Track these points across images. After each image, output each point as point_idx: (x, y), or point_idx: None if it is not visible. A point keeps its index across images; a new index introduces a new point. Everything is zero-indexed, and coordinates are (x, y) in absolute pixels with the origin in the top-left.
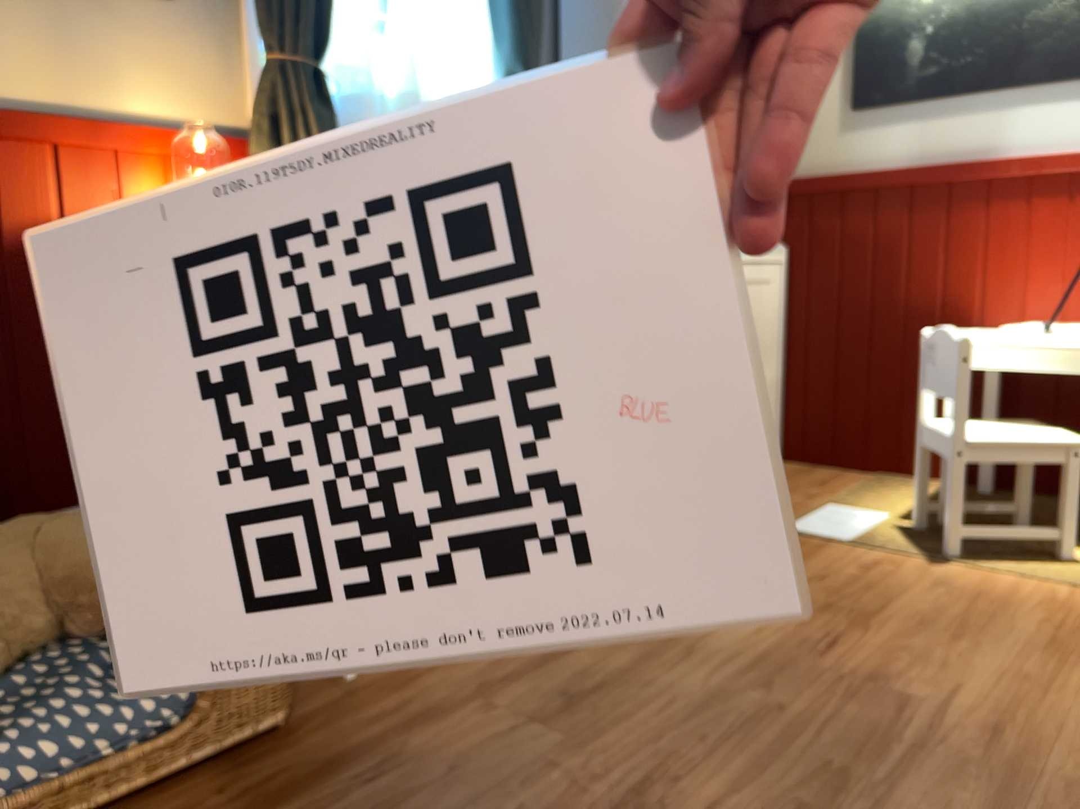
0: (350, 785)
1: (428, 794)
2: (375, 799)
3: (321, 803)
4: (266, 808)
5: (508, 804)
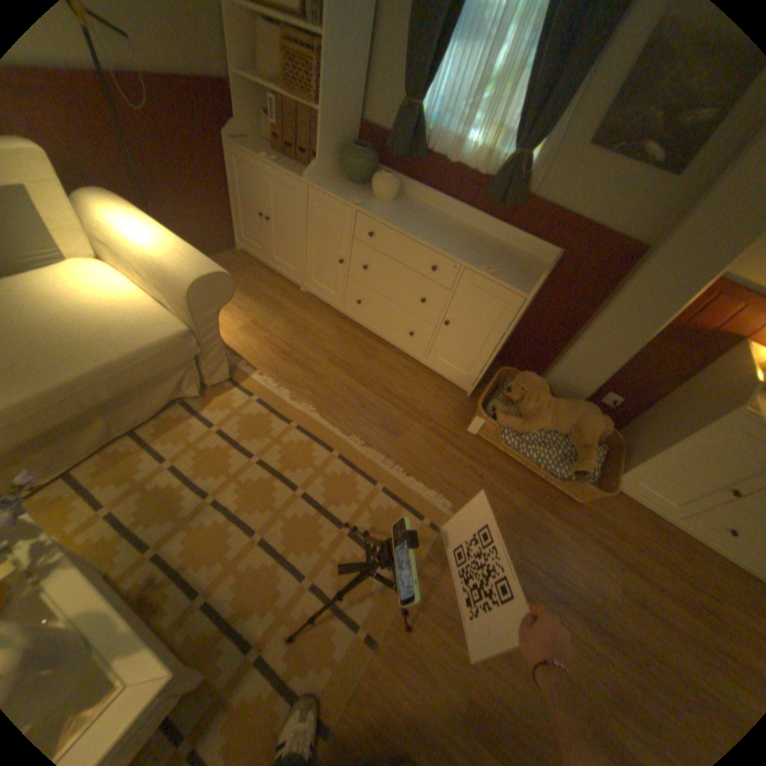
0: (568, 533)
1: (575, 558)
2: (567, 542)
3: (559, 527)
4: (551, 513)
5: (583, 585)
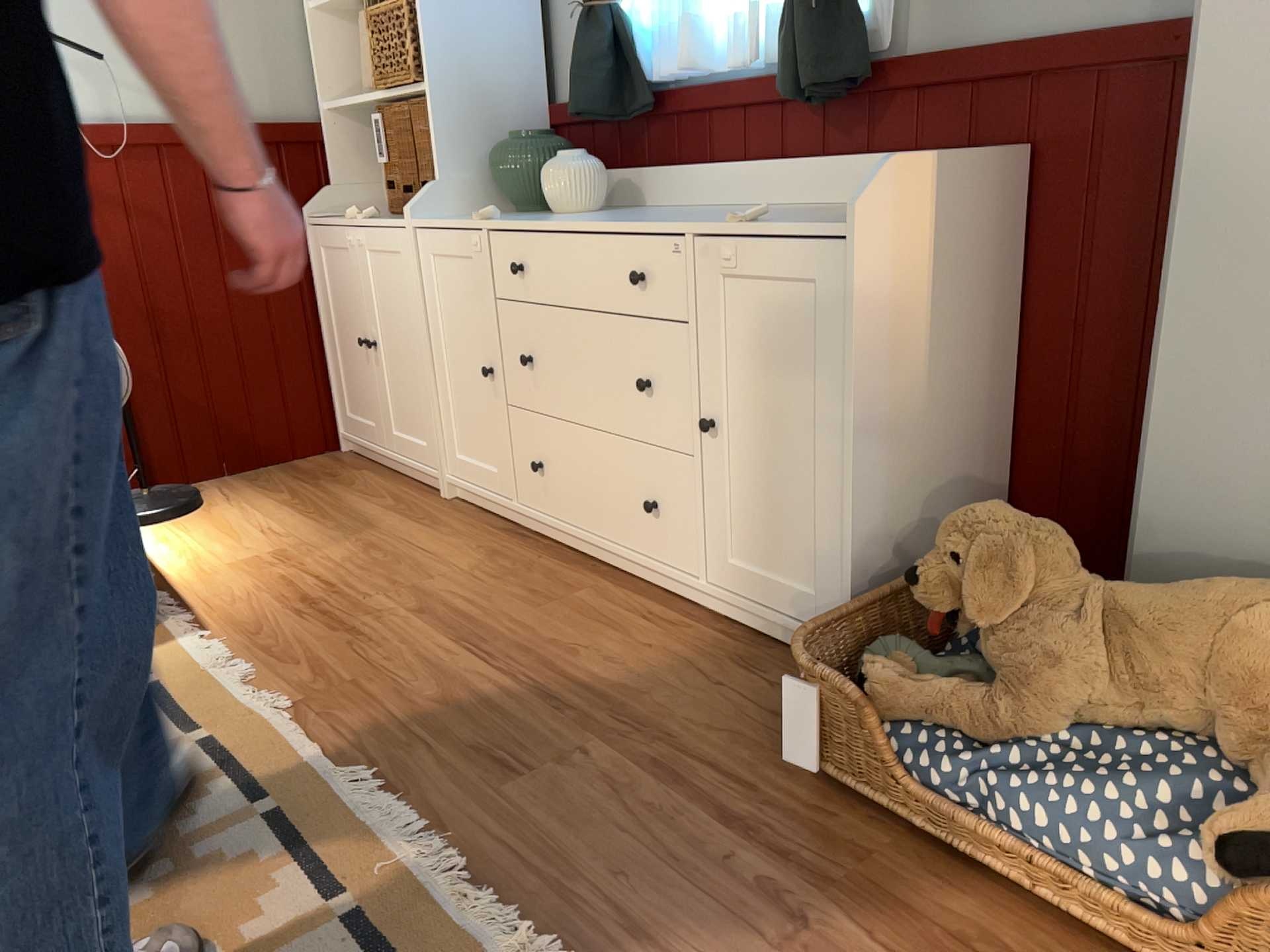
0: None
1: None
2: None
3: None
4: None
5: None
